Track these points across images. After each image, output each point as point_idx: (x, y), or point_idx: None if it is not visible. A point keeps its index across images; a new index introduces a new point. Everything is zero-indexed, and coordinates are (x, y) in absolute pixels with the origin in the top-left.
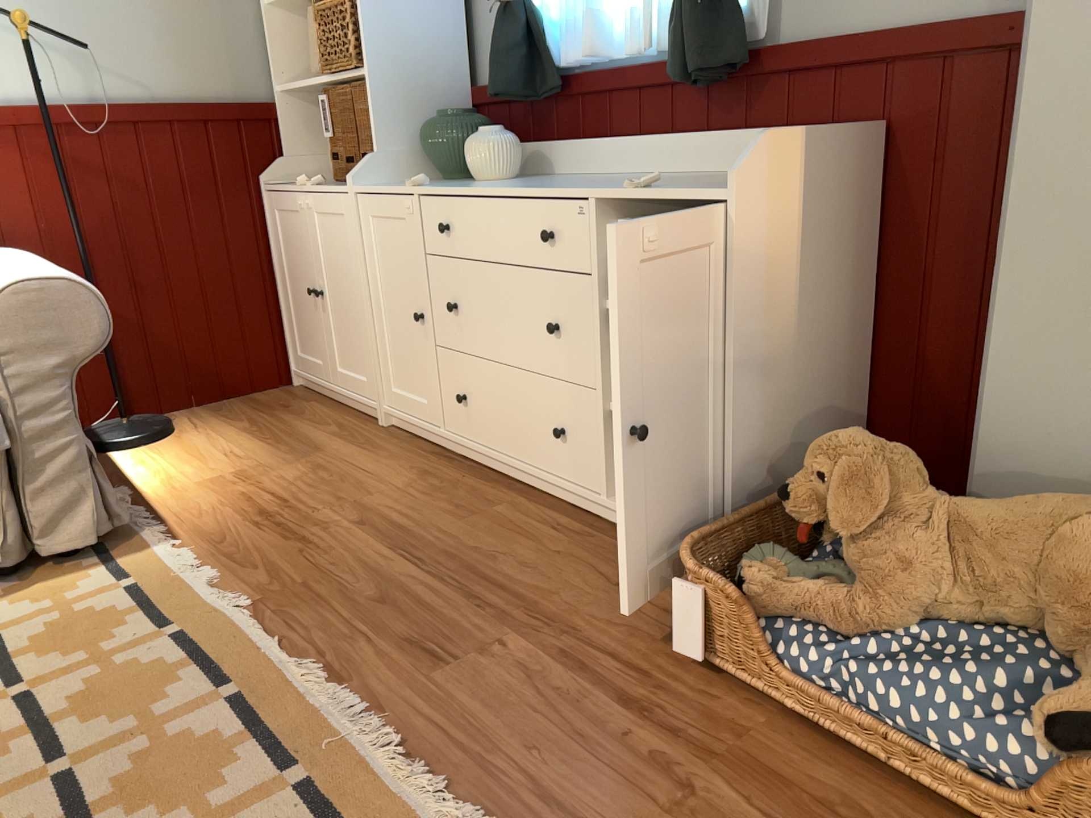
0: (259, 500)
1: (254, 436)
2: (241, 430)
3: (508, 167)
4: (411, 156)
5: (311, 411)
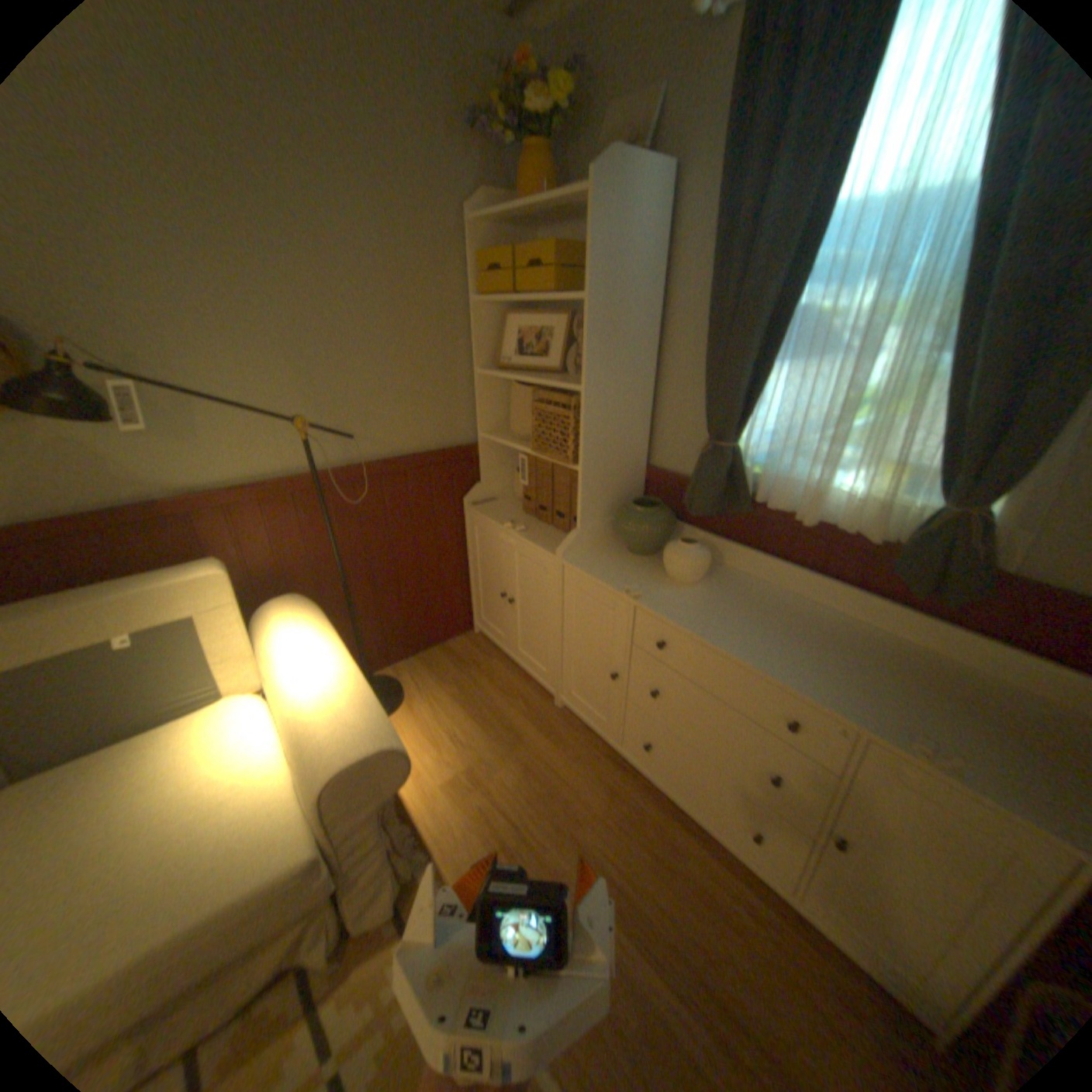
0: (496, 822)
1: (465, 709)
2: (453, 697)
3: (704, 573)
4: (603, 525)
5: (498, 672)
